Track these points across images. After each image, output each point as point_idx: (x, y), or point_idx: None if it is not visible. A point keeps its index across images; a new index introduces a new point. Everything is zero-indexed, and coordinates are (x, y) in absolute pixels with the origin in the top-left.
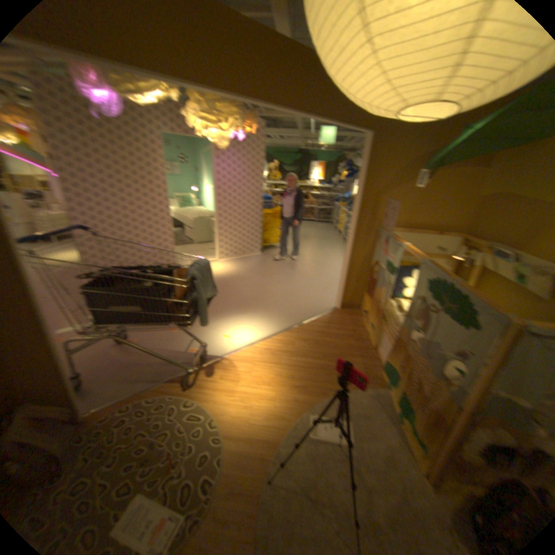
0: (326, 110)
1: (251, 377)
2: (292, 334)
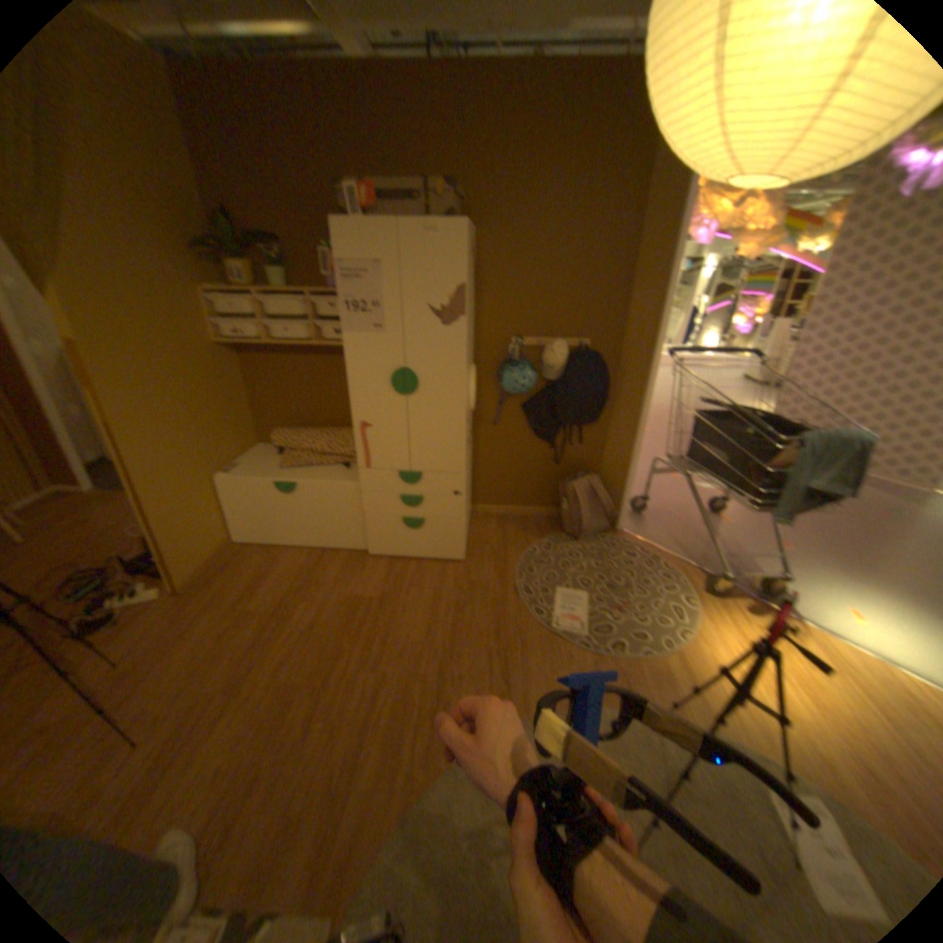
0: None
1: (808, 676)
2: None
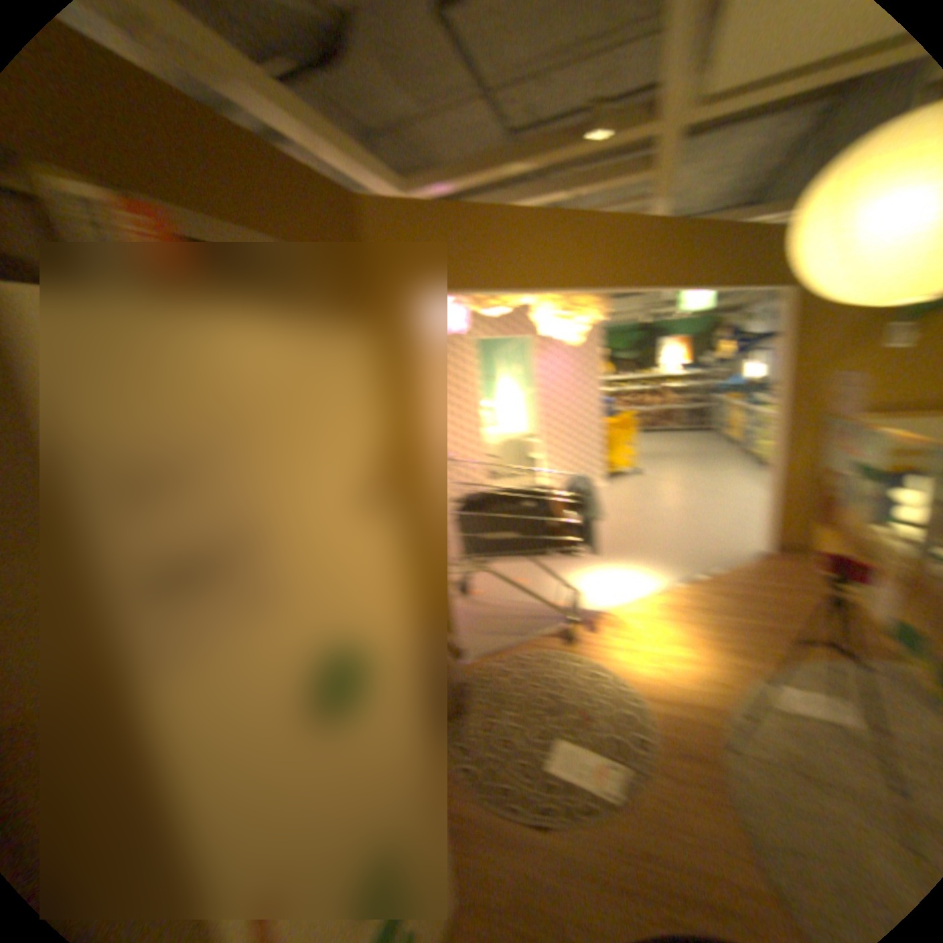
0: (726, 276)
1: (659, 638)
2: (703, 588)
